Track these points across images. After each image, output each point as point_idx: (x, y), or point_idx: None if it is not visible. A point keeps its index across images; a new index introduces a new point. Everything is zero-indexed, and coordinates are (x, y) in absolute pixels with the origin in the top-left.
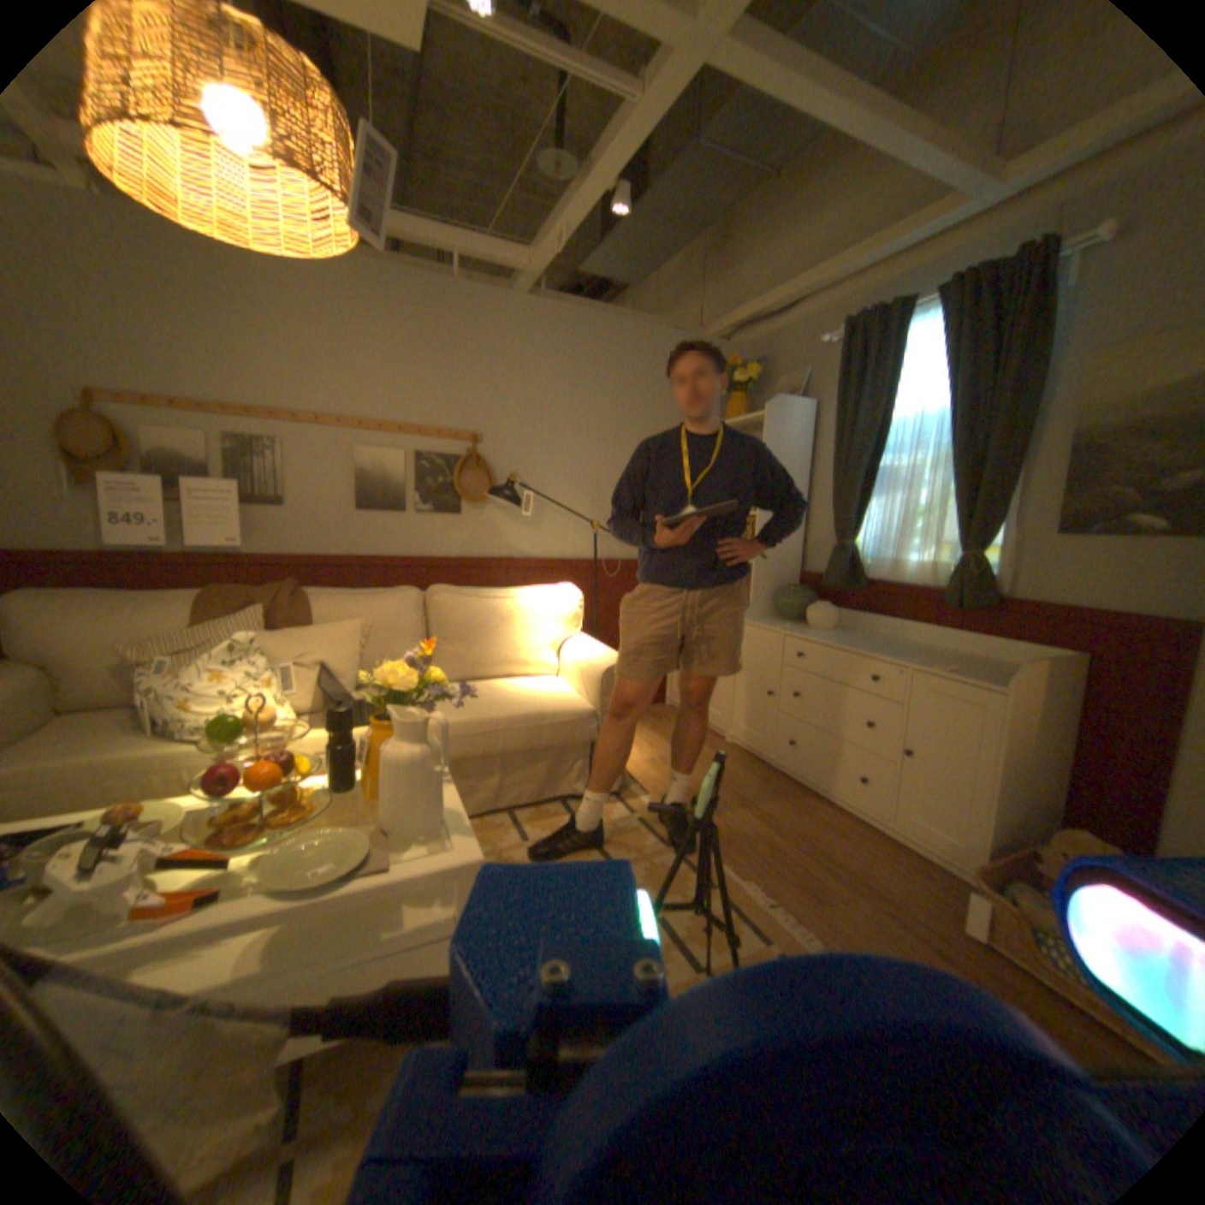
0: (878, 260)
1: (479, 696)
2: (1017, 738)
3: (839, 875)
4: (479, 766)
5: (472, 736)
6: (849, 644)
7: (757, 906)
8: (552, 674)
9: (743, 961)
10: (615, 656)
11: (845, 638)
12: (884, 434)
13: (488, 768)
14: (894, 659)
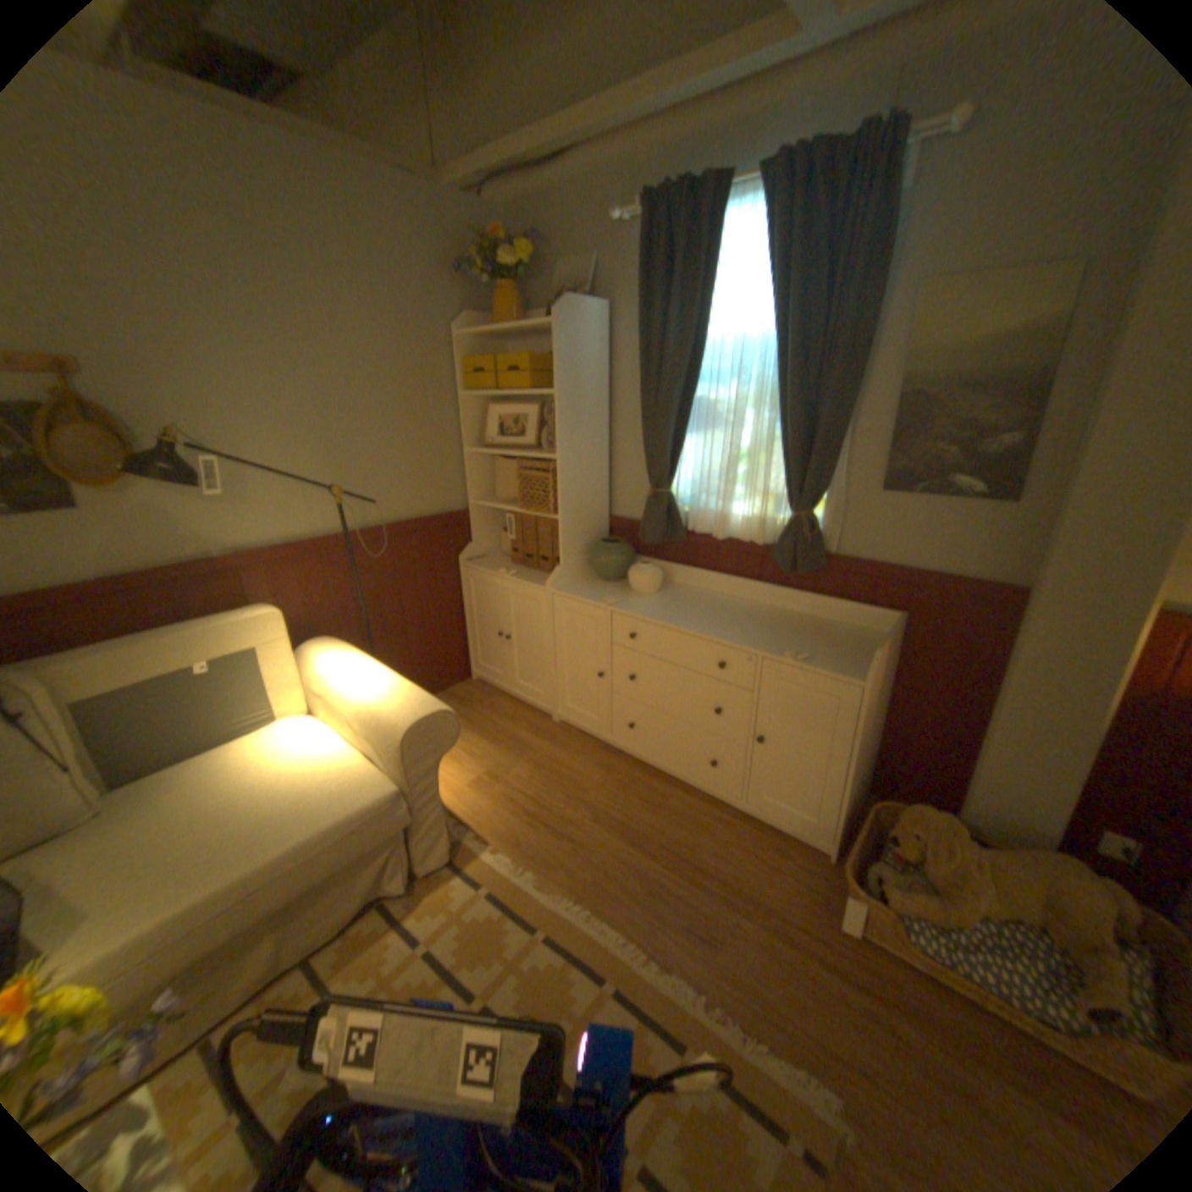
0: (675, 105)
1: (205, 826)
2: (866, 724)
3: (713, 890)
4: (233, 944)
5: (206, 924)
6: (685, 621)
7: (652, 988)
8: (322, 725)
9: (662, 1099)
10: (412, 699)
11: (675, 608)
12: (697, 359)
13: (251, 937)
14: (739, 643)
